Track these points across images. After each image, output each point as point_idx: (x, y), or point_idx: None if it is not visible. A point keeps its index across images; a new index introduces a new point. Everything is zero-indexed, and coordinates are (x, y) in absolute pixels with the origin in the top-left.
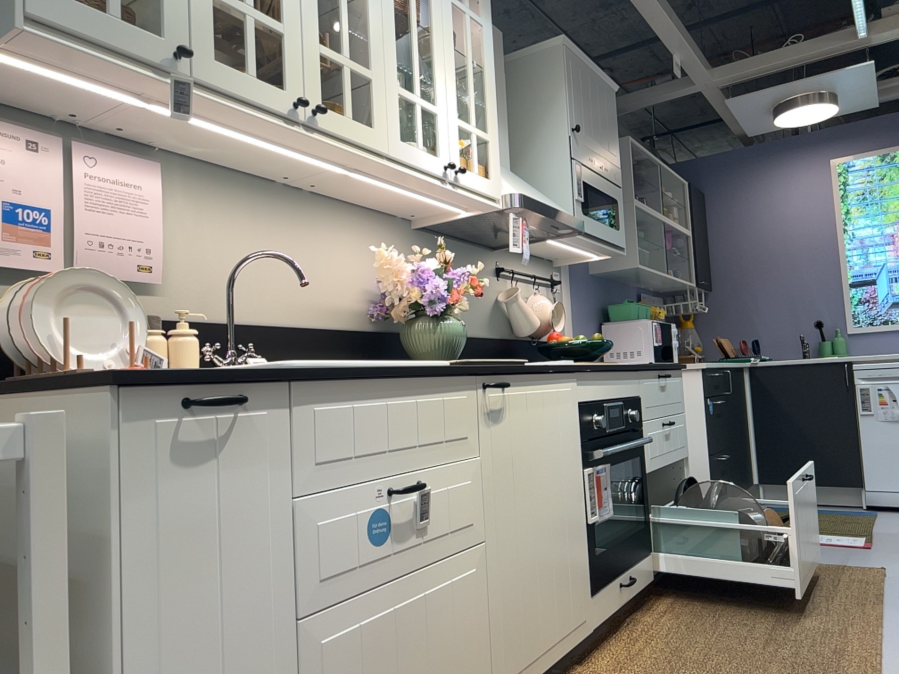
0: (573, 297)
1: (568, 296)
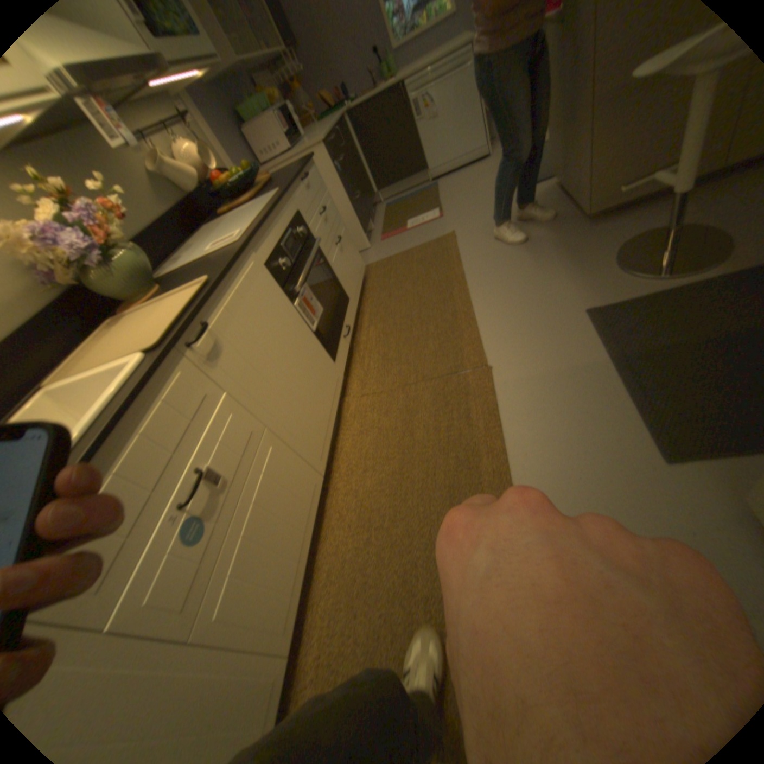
0: (203, 118)
1: (198, 120)
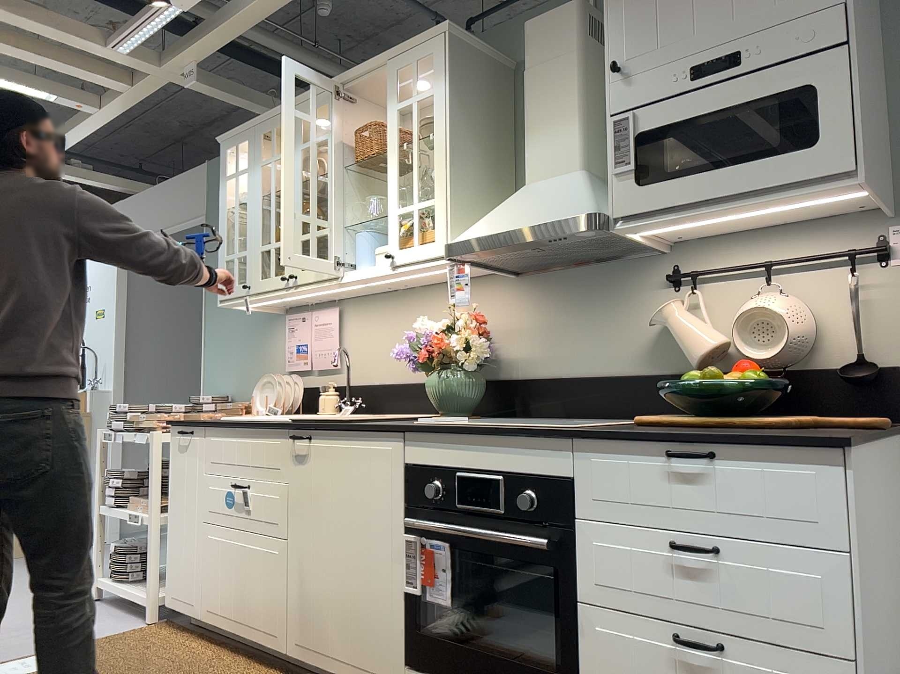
0: None
1: None
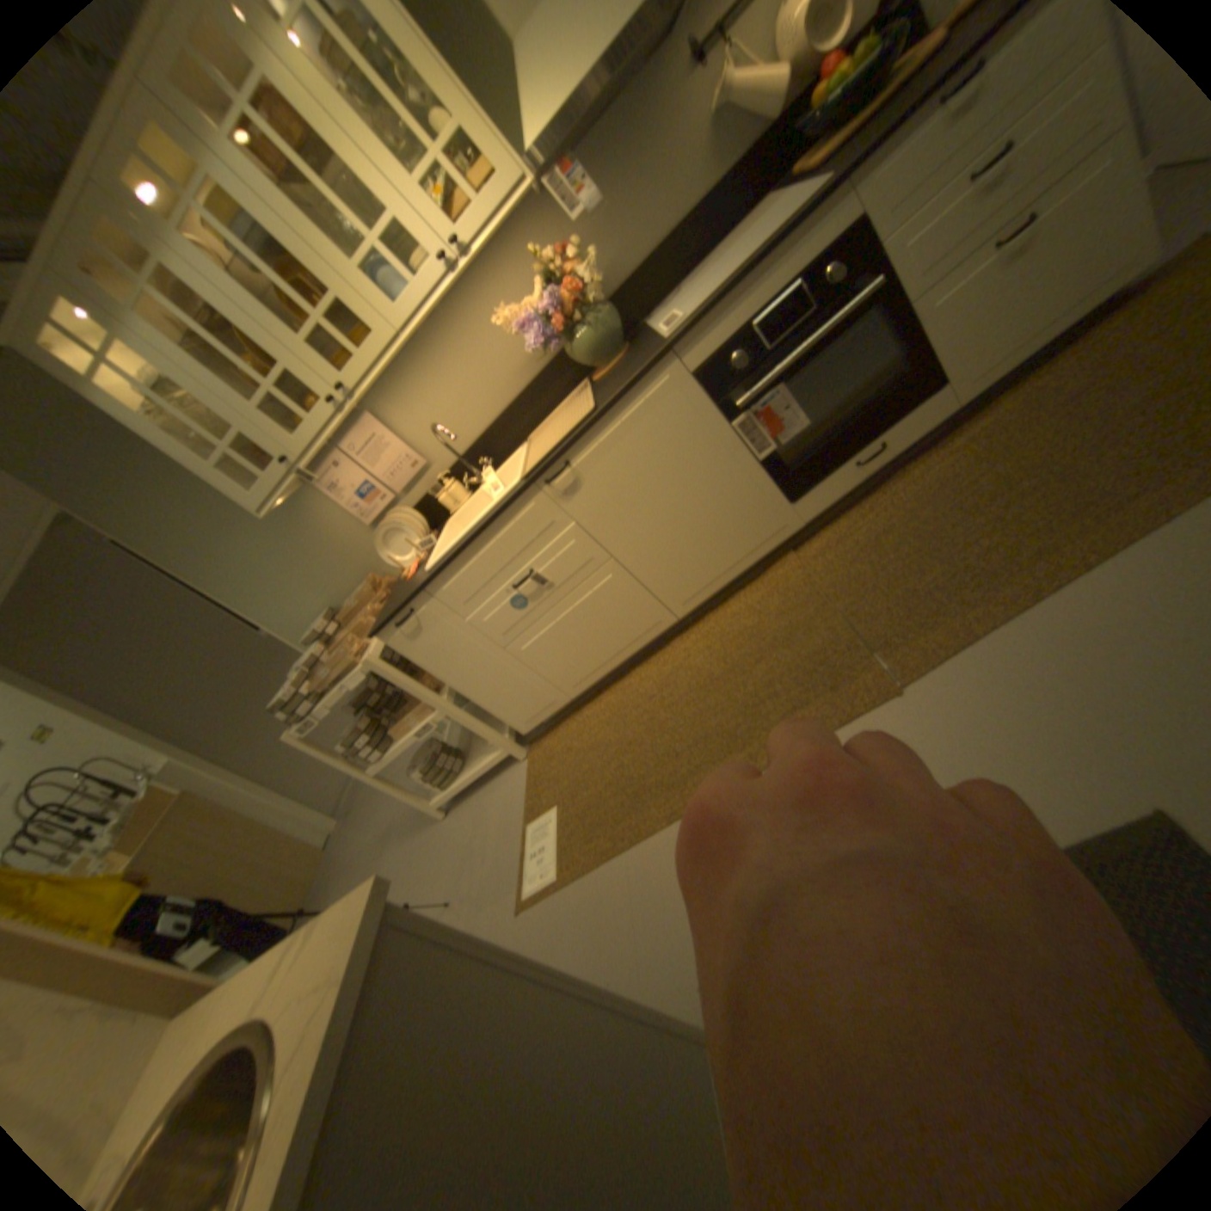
0: None
1: None
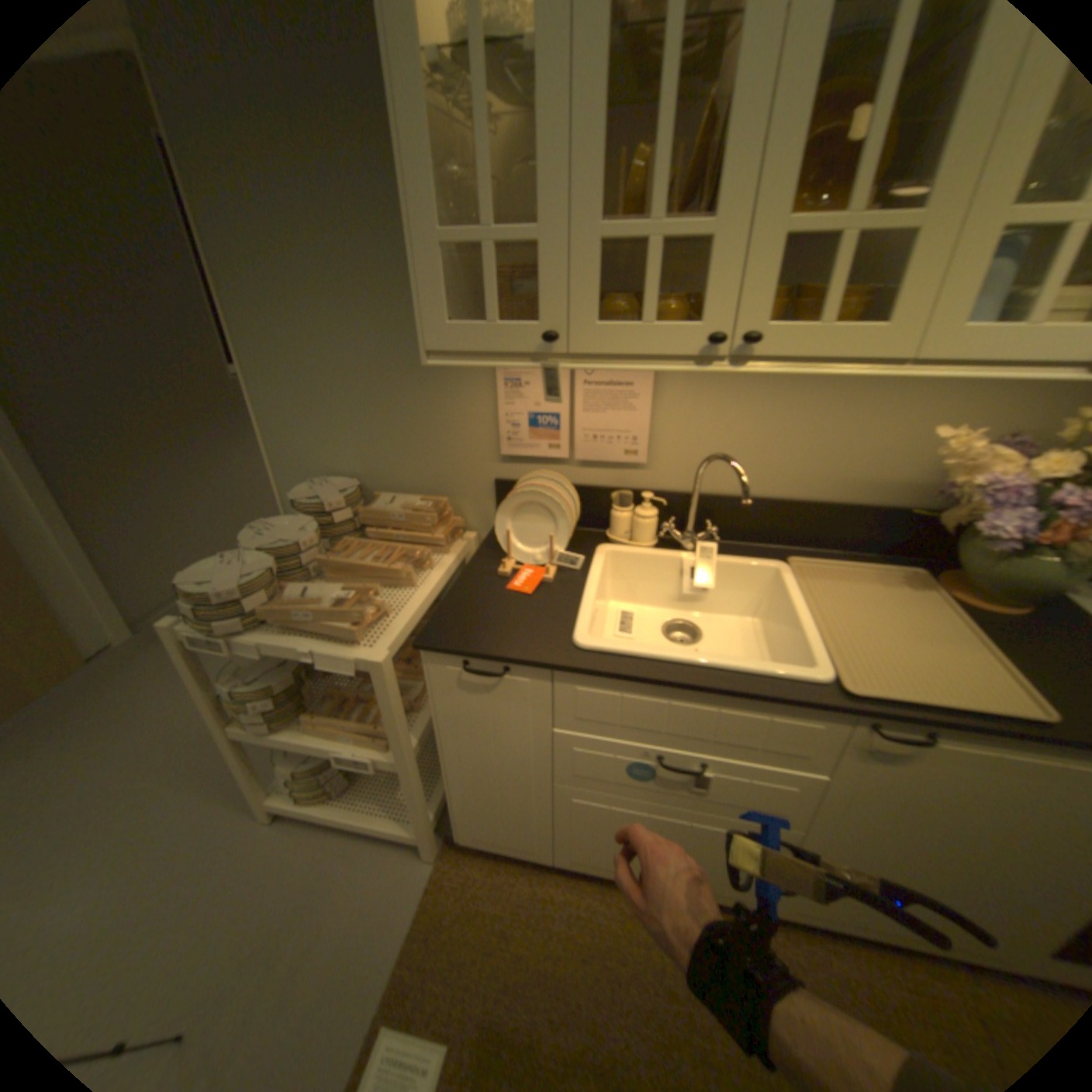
0: None
1: None
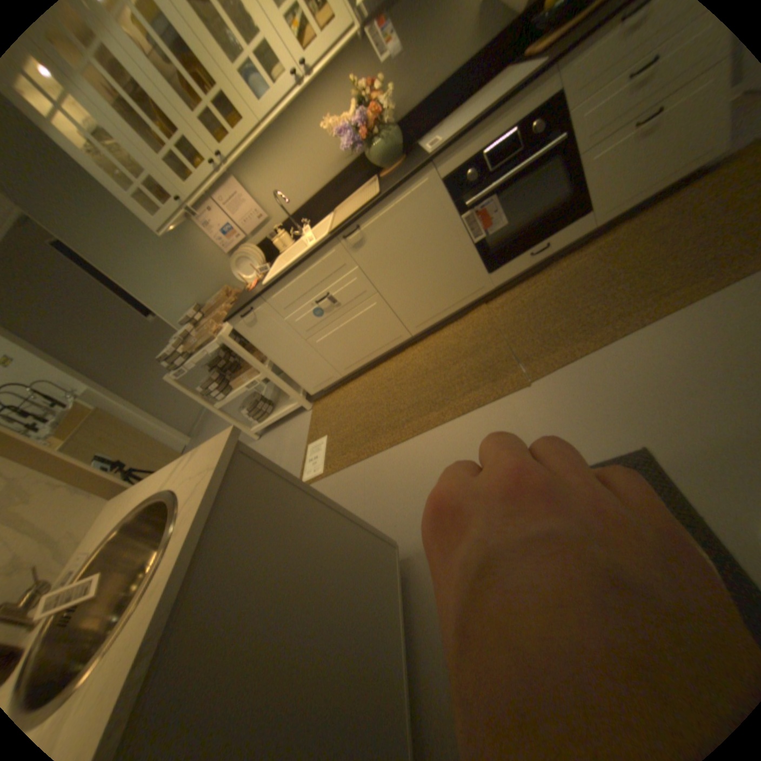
0: None
1: None
